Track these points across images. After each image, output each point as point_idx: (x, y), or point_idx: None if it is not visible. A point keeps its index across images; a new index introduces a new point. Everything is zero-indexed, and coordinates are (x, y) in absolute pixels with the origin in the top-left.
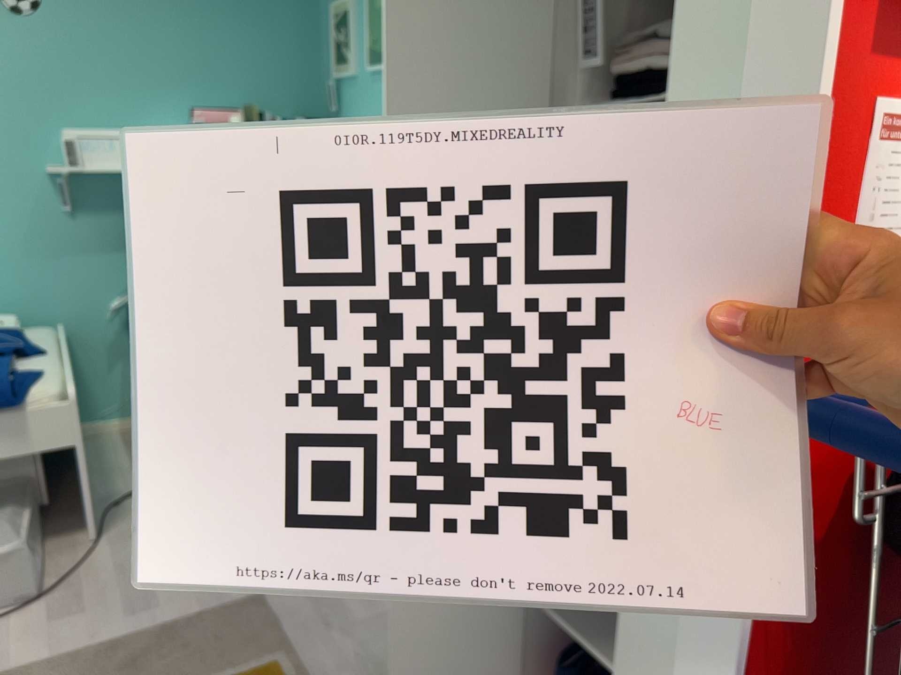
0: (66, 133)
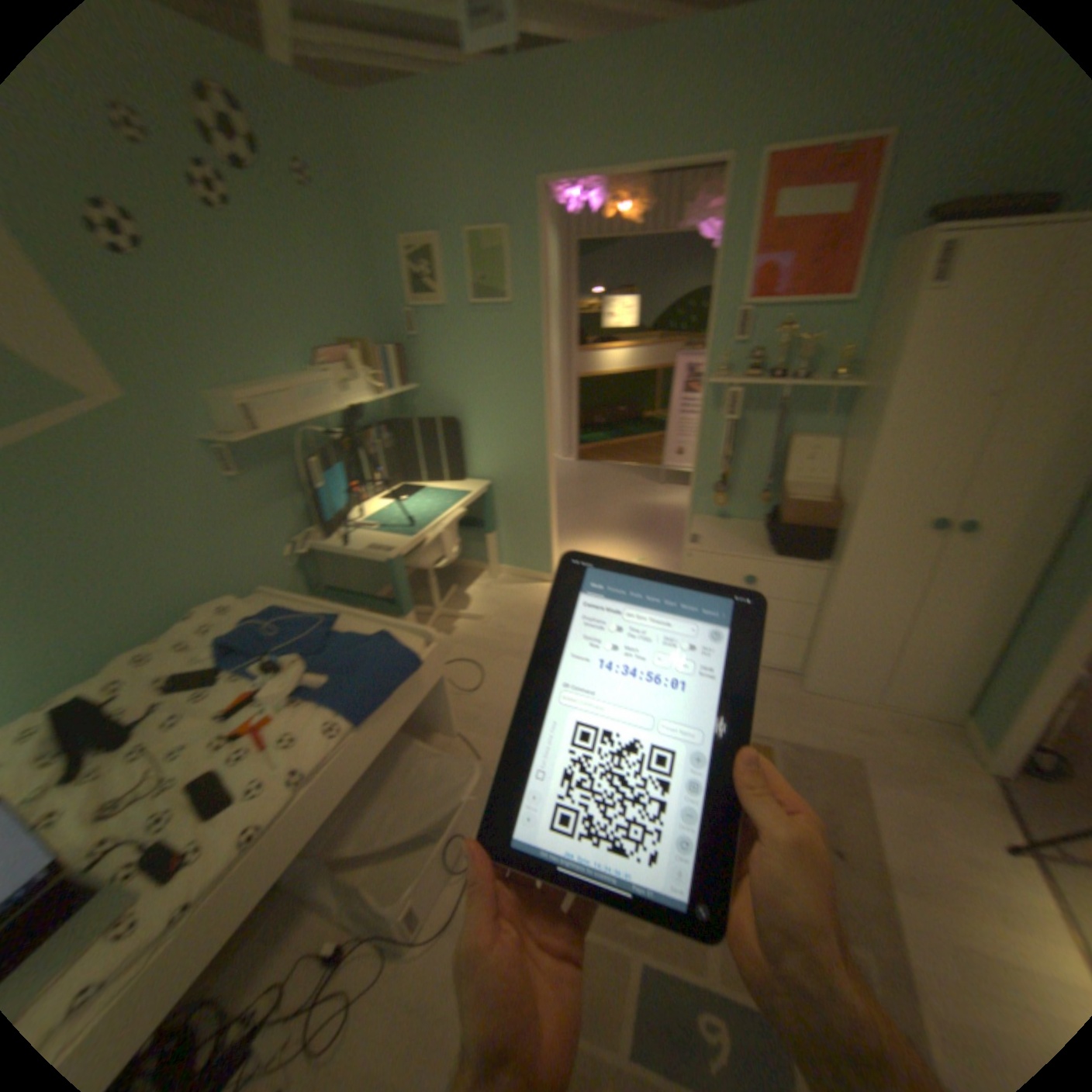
0: (229, 398)
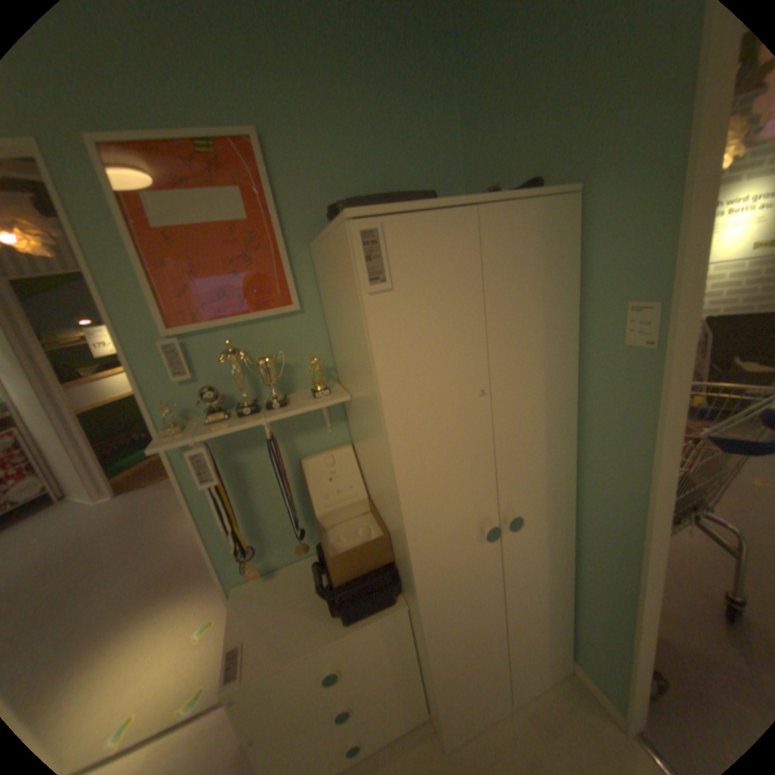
0: None
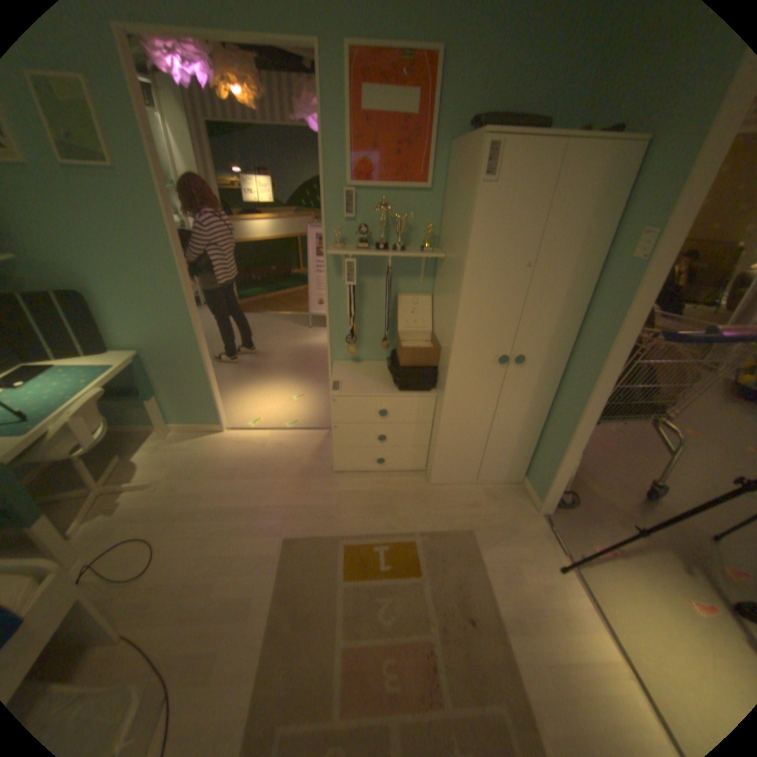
0: None
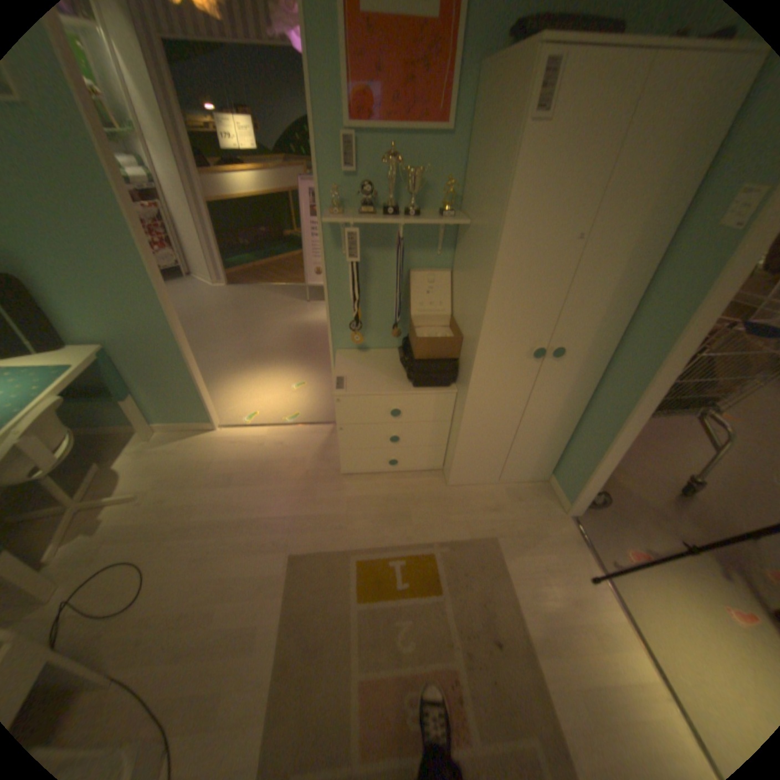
0: None
